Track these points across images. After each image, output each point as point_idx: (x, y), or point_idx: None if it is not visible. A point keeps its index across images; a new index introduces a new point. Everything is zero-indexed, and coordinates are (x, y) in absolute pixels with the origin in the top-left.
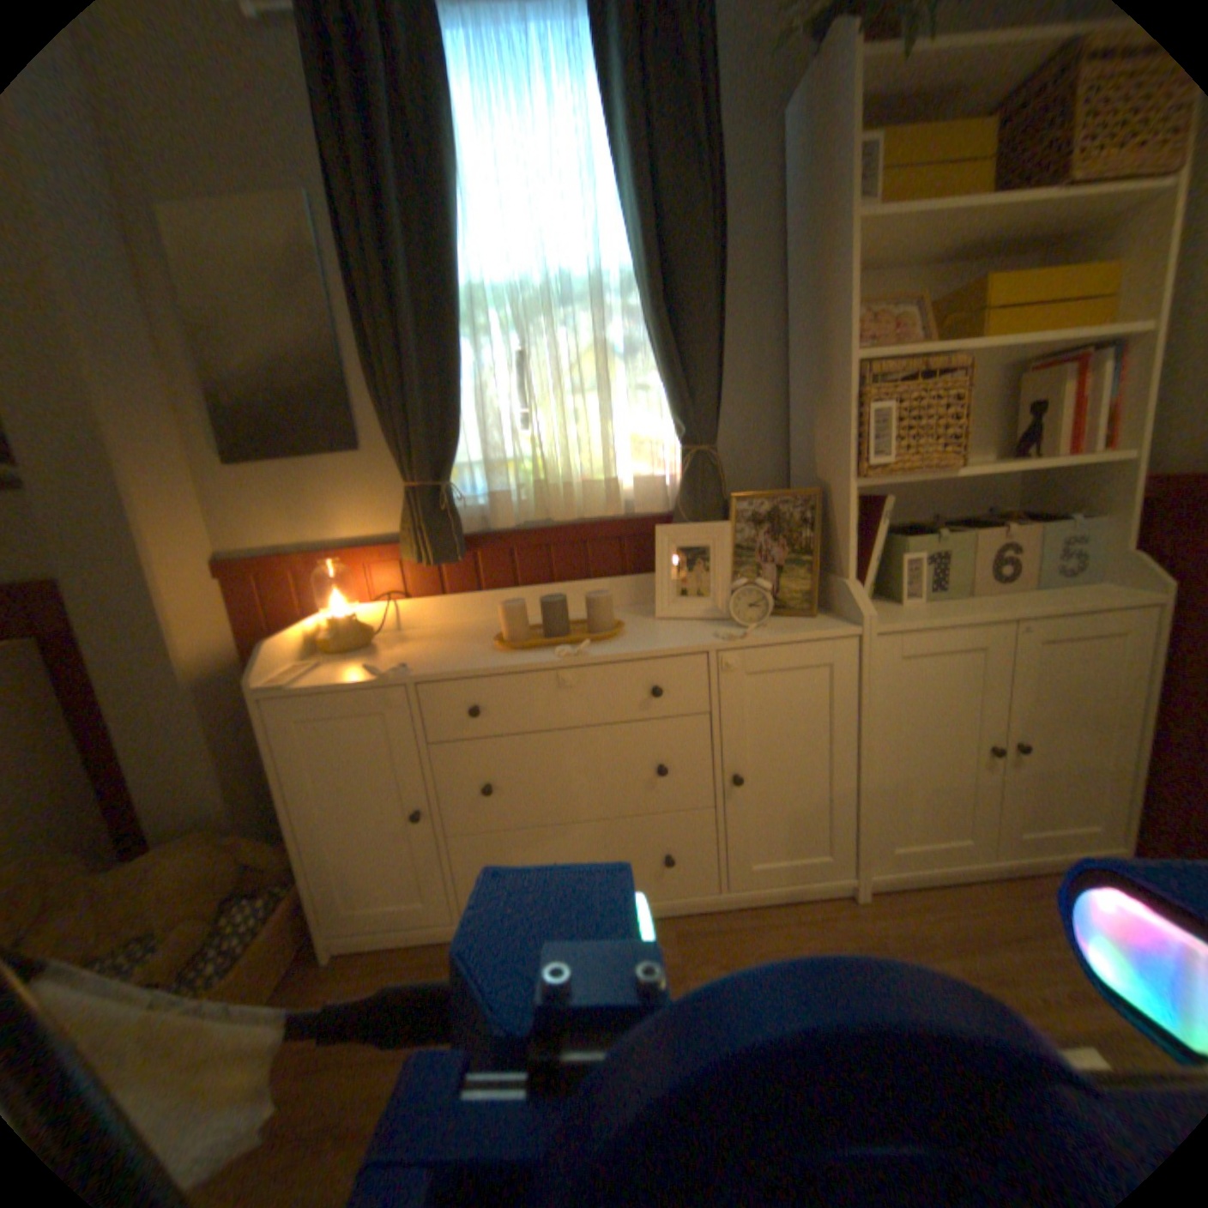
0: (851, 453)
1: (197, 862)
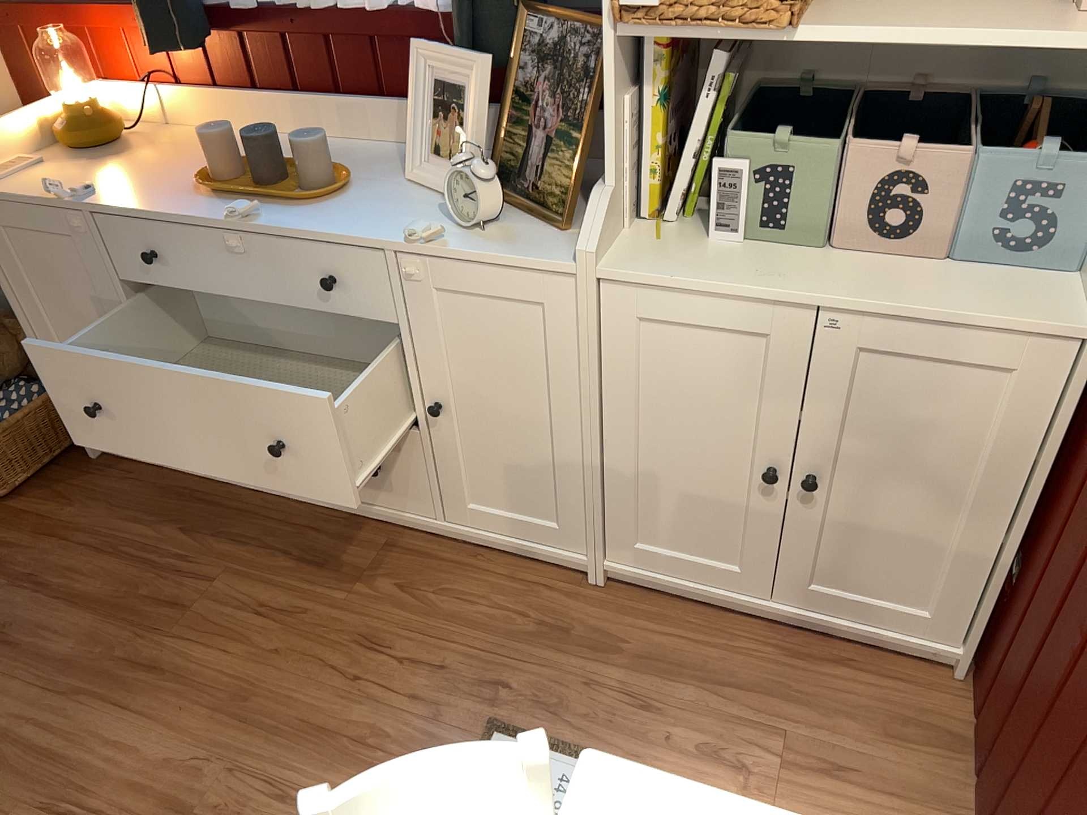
0: None
1: None
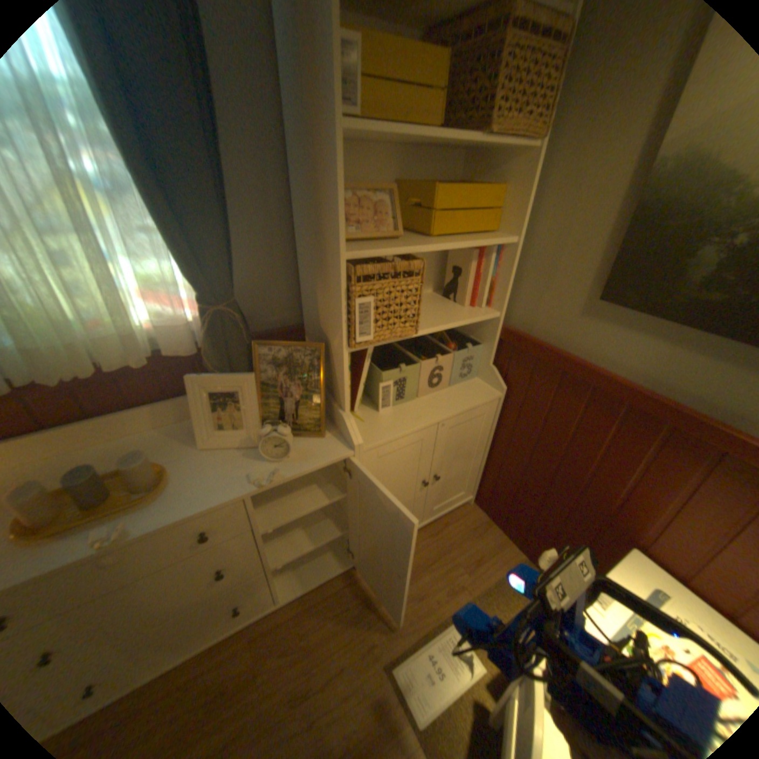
0: (343, 330)
1: None
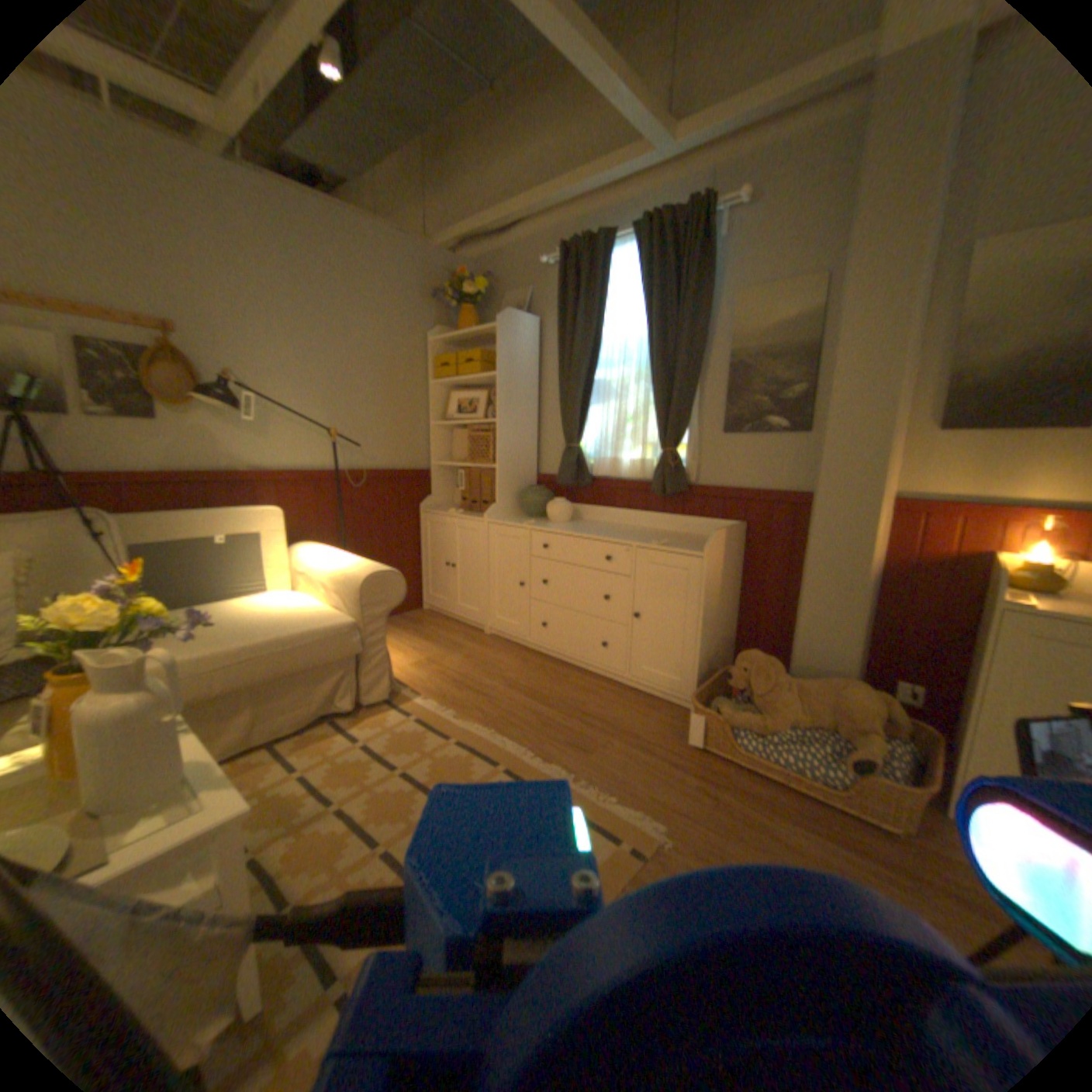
0: None
1: (872, 699)
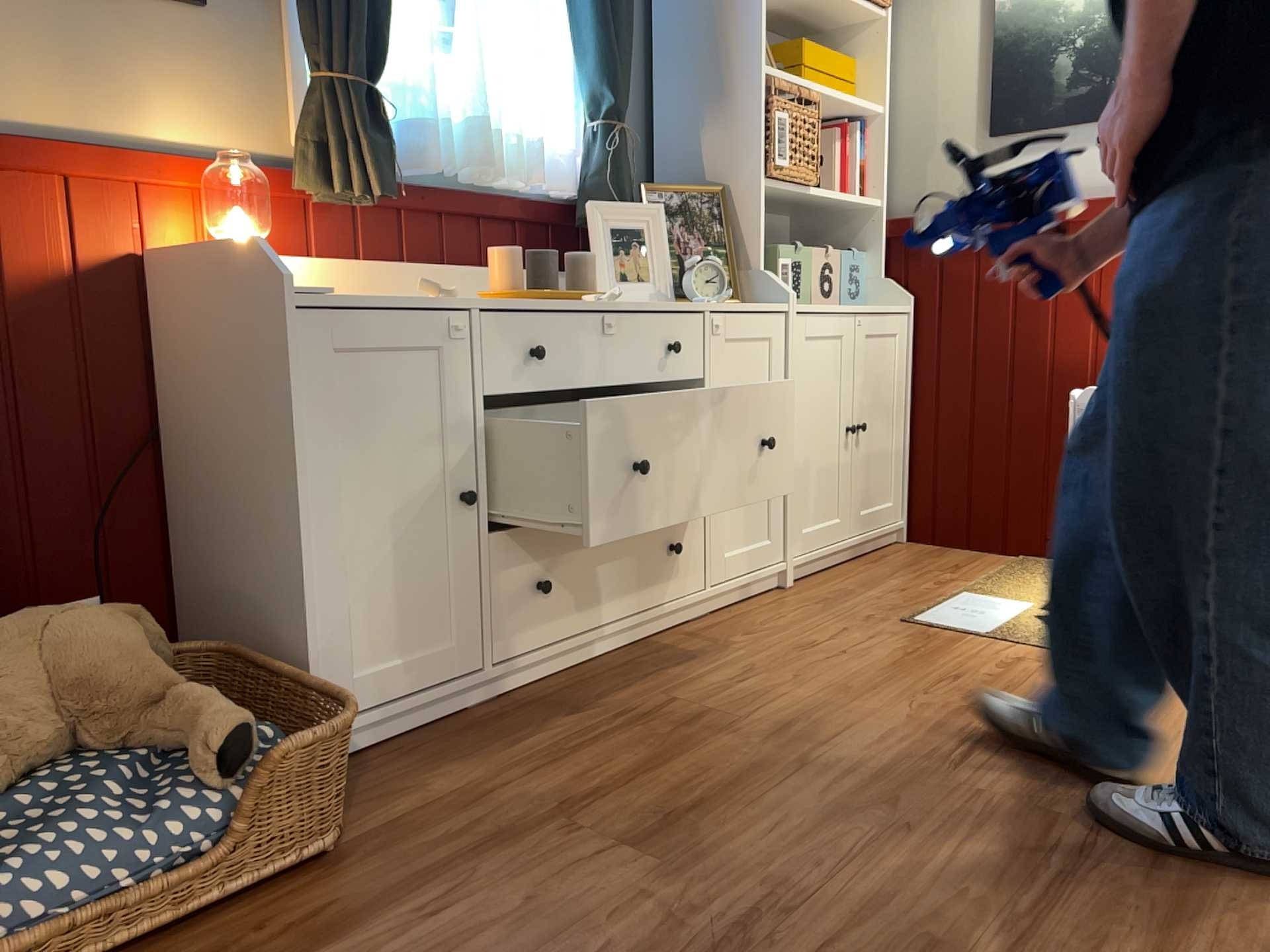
0: (757, 153)
1: (115, 619)
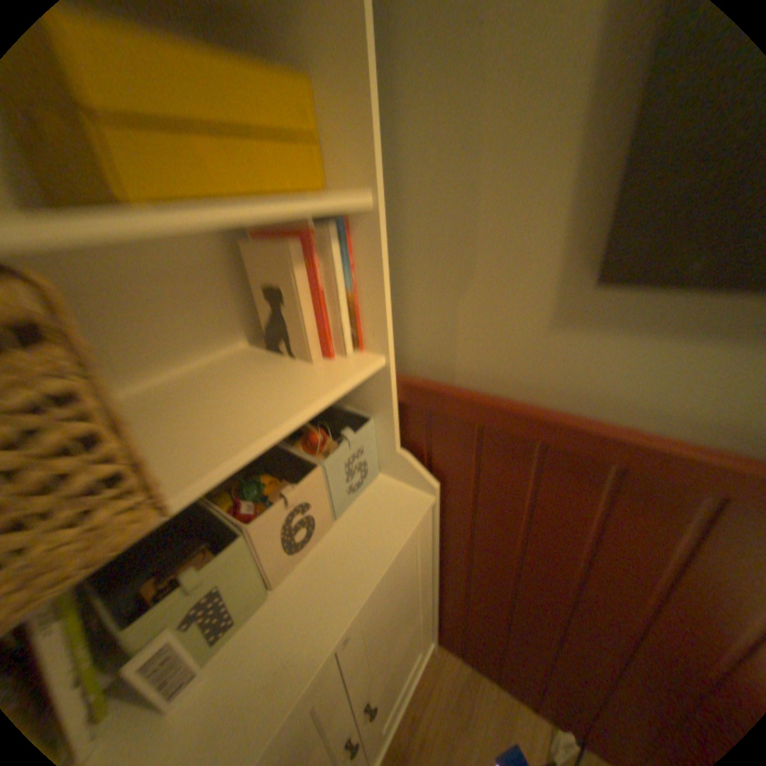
0: None
1: None
